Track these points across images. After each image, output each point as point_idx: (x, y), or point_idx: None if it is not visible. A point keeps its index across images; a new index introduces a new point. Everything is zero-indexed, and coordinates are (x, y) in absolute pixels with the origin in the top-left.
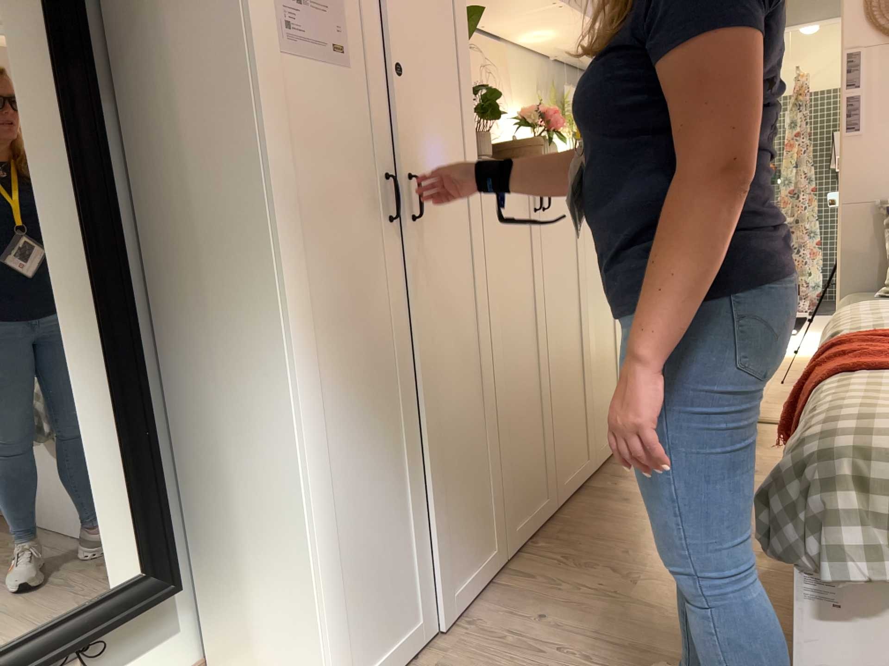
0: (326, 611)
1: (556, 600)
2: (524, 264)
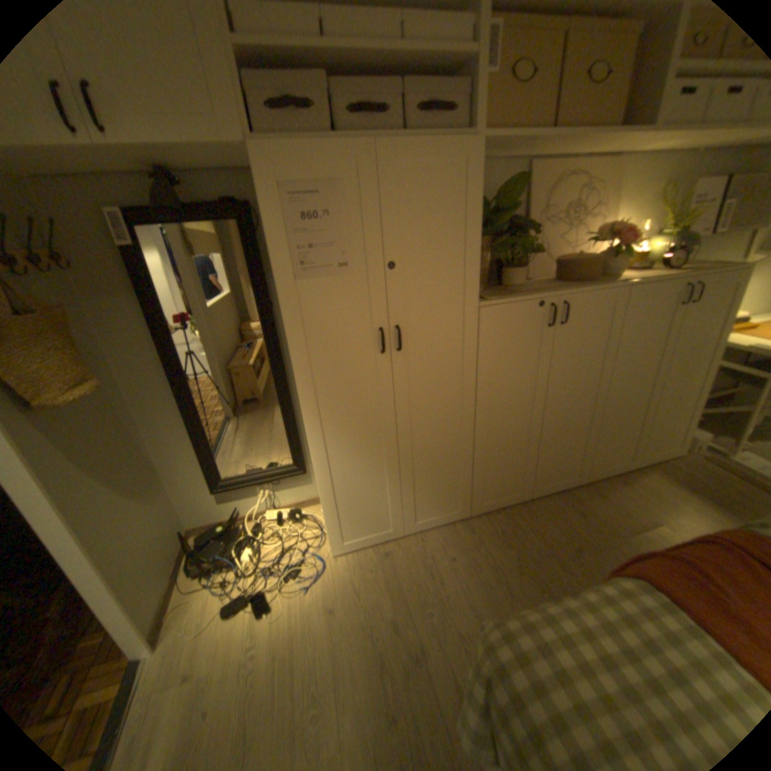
0: (329, 515)
1: (473, 553)
2: (542, 357)
